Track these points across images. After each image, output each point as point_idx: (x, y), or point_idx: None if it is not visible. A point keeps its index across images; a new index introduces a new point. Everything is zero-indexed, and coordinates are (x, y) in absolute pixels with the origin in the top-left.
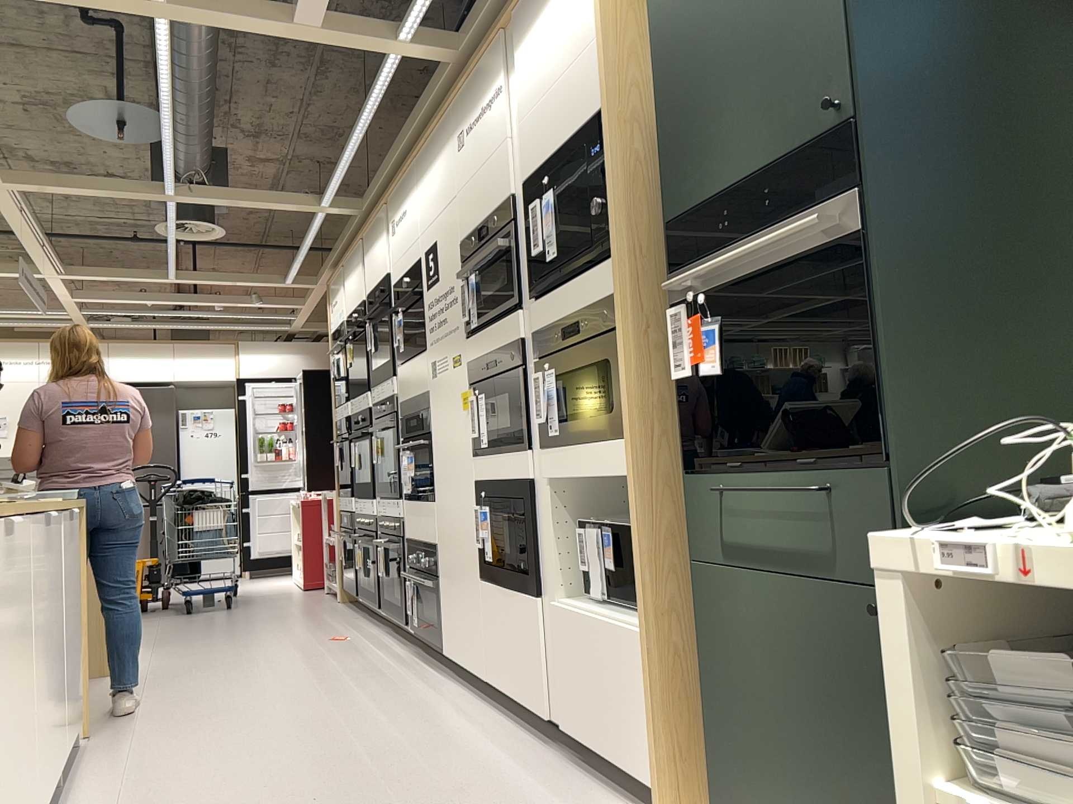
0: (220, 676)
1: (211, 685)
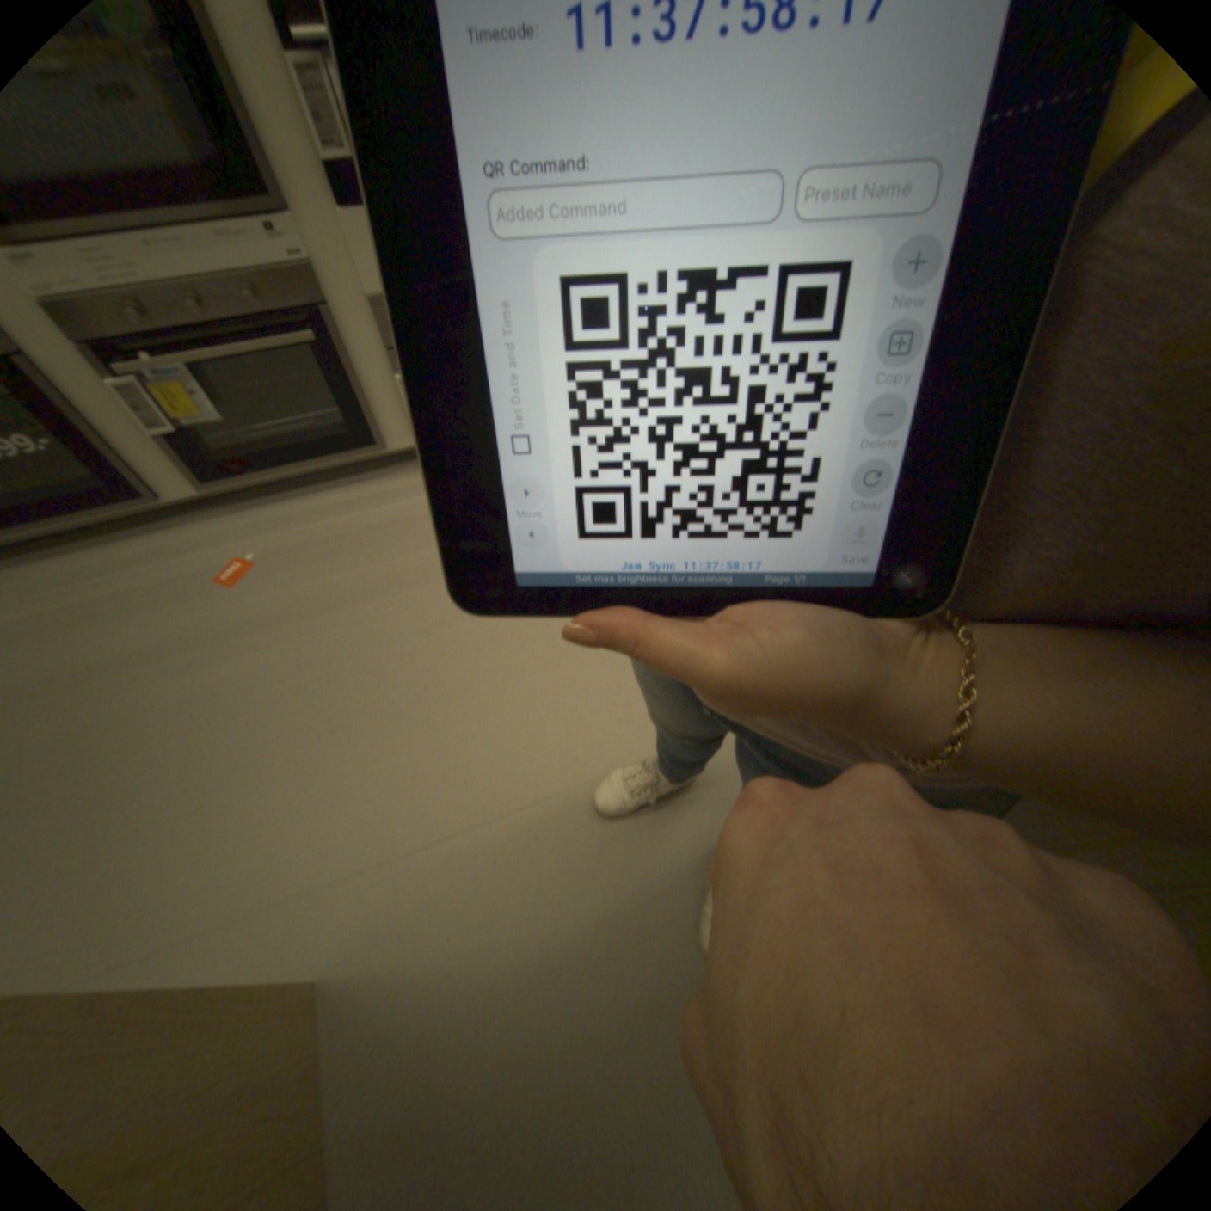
0: (447, 698)
1: (503, 696)
